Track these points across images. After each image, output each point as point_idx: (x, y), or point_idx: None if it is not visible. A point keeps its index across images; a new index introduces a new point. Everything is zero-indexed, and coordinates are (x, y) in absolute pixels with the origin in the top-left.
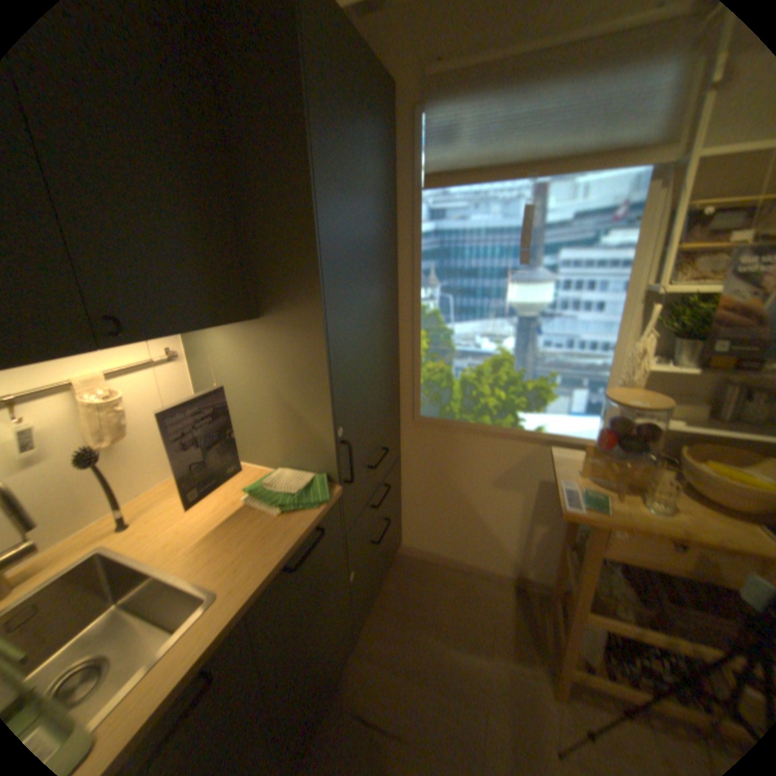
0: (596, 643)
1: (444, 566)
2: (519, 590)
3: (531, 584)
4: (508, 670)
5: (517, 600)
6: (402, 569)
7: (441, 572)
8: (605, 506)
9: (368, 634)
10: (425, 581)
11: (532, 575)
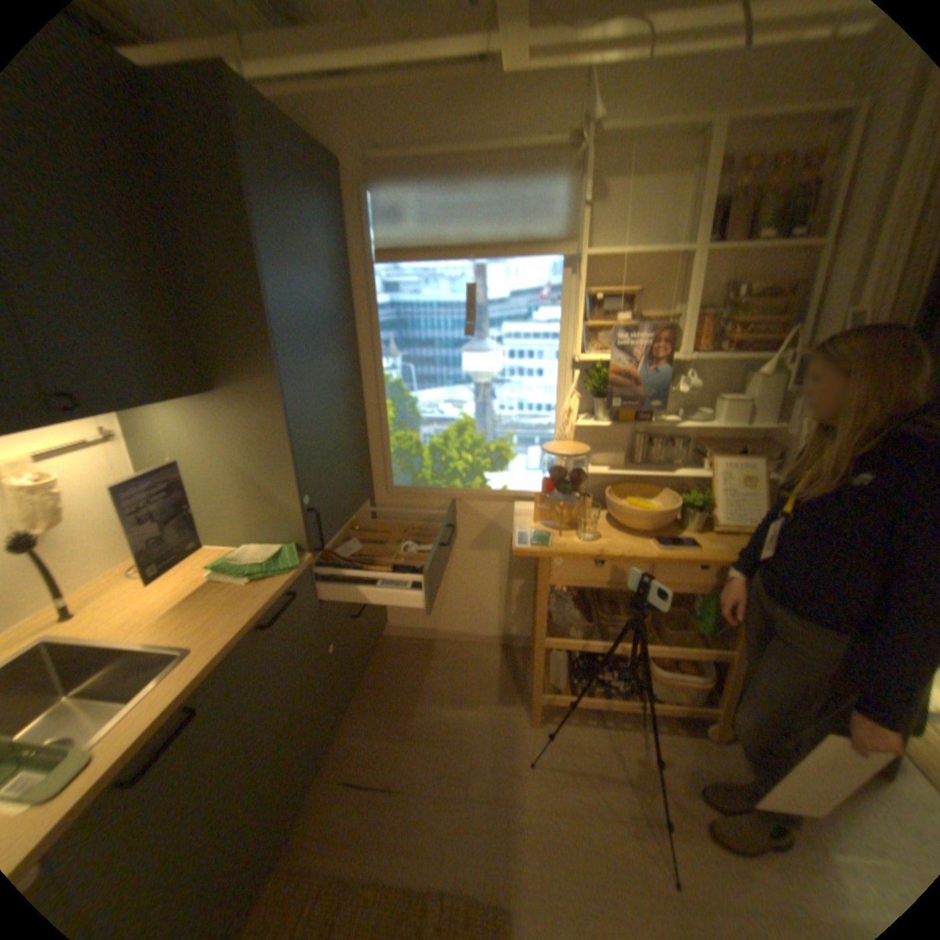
0: (560, 669)
1: (433, 639)
2: (504, 647)
3: (514, 639)
4: (491, 714)
5: (502, 656)
6: (389, 649)
7: (430, 645)
8: (546, 541)
9: (354, 713)
10: (414, 655)
11: (514, 630)
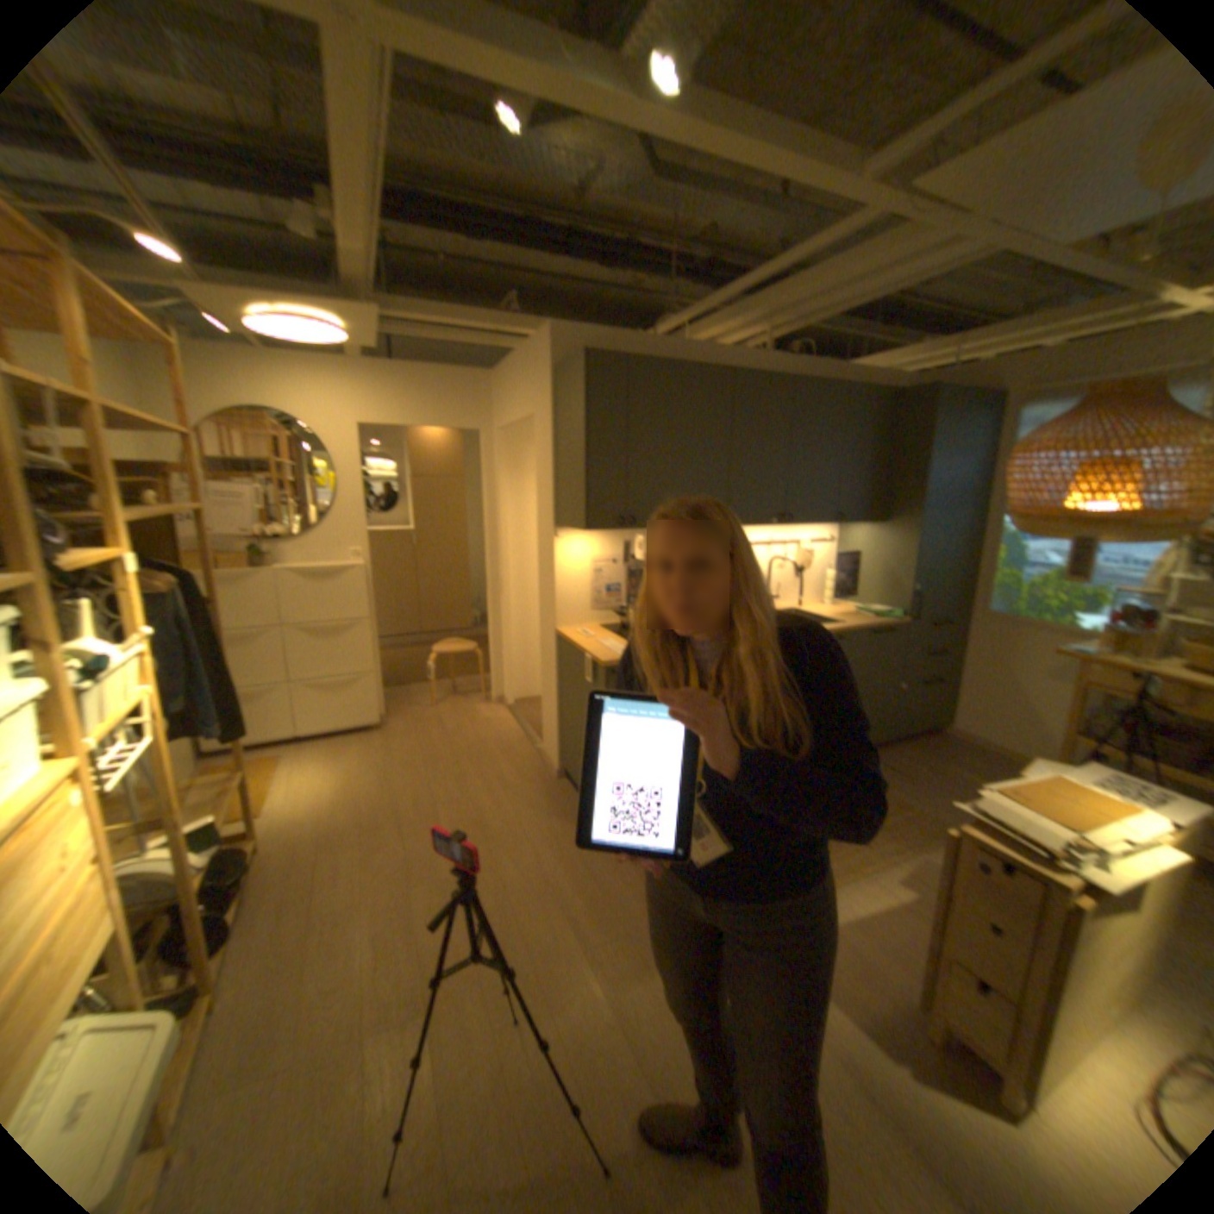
0: None
1: (991, 751)
2: None
3: None
4: None
5: None
6: (949, 741)
7: (987, 754)
8: (1094, 655)
9: (905, 751)
10: (968, 752)
11: None
